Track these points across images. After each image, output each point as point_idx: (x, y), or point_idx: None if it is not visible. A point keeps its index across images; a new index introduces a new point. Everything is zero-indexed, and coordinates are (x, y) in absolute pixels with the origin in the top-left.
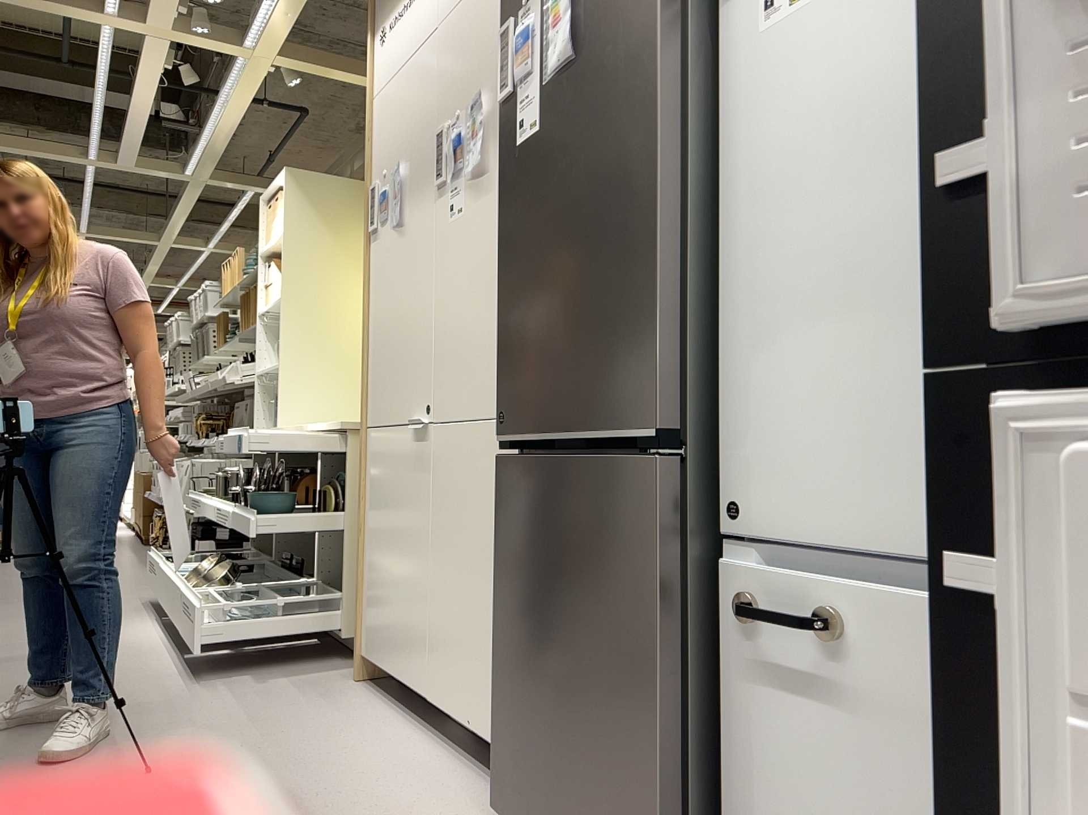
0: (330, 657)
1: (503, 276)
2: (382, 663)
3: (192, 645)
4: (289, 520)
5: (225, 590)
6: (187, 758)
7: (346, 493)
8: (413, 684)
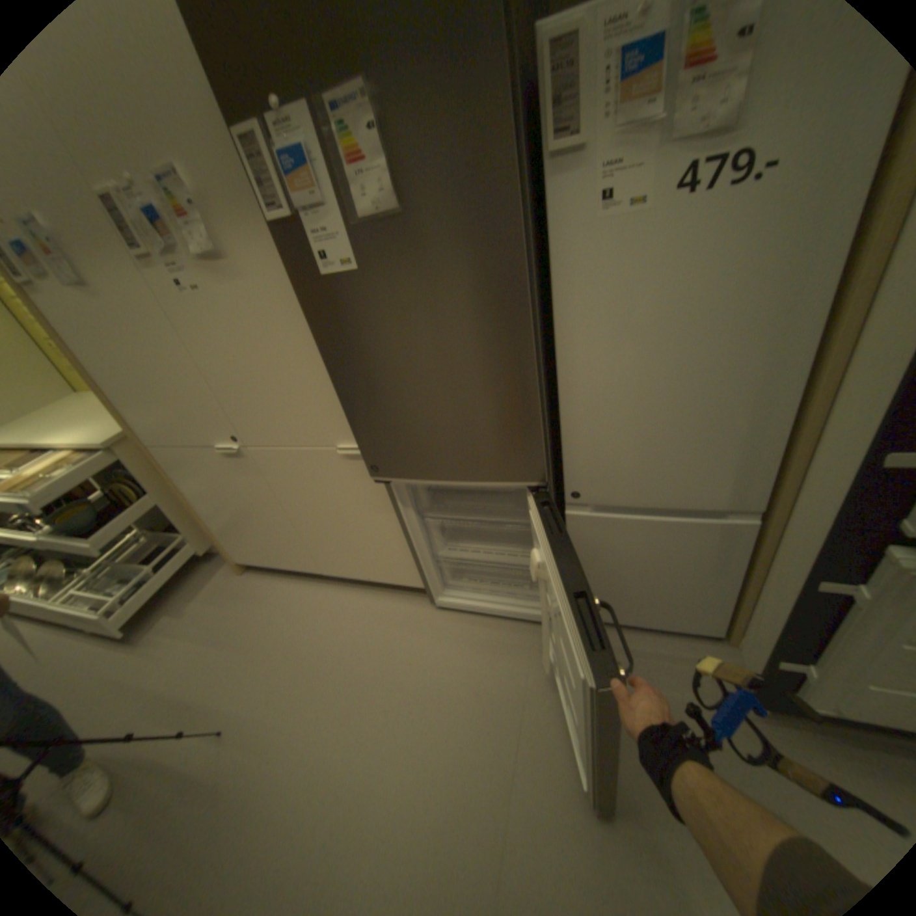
0: (195, 565)
1: (338, 378)
2: (262, 563)
3: (108, 633)
4: (114, 524)
5: (82, 582)
6: (221, 702)
7: (136, 480)
8: (303, 569)
